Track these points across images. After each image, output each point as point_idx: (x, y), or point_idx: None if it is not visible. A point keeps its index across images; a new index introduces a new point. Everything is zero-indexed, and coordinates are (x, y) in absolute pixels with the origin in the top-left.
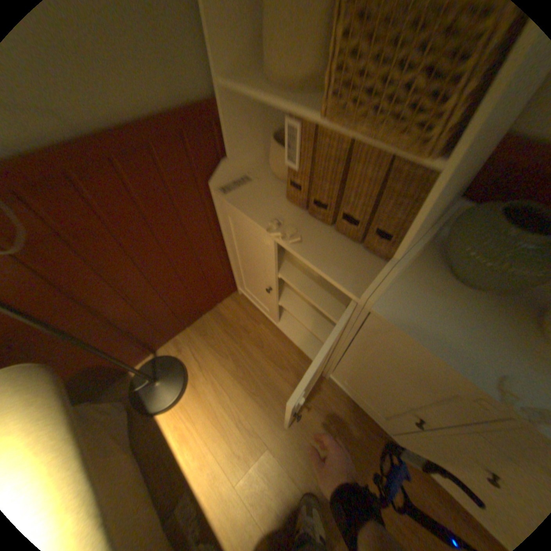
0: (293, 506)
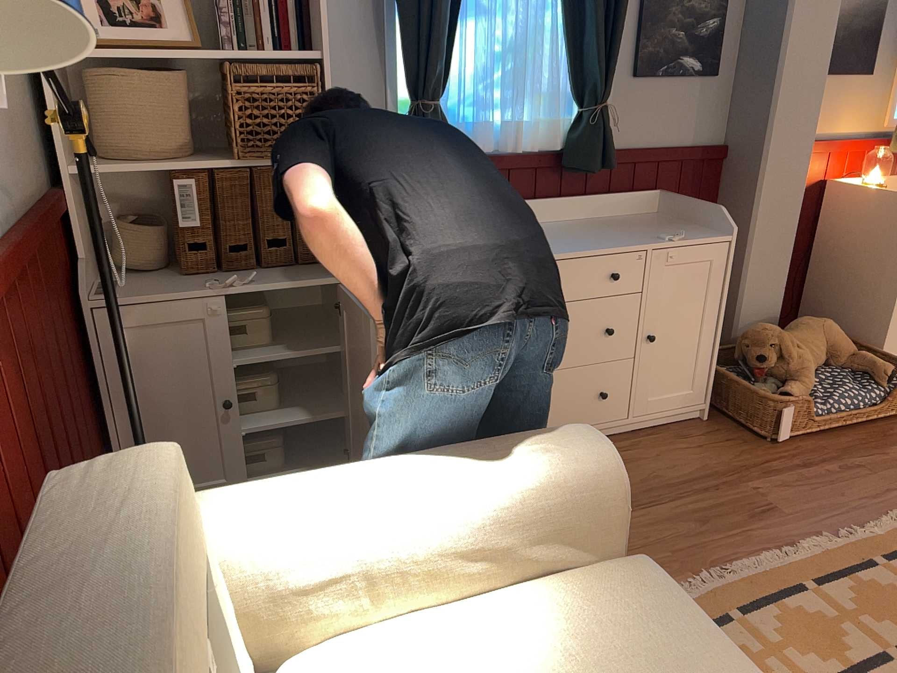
0: None
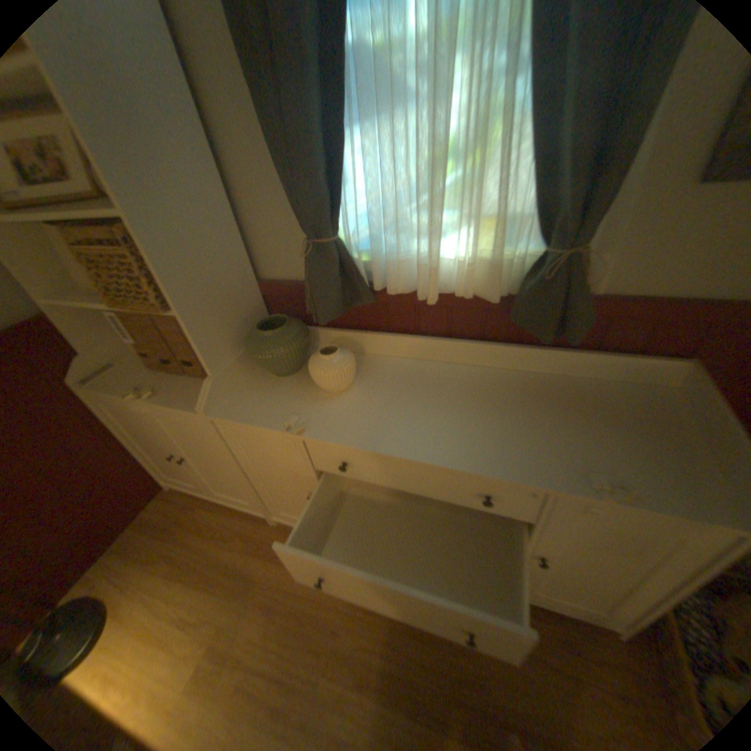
0: (252, 665)
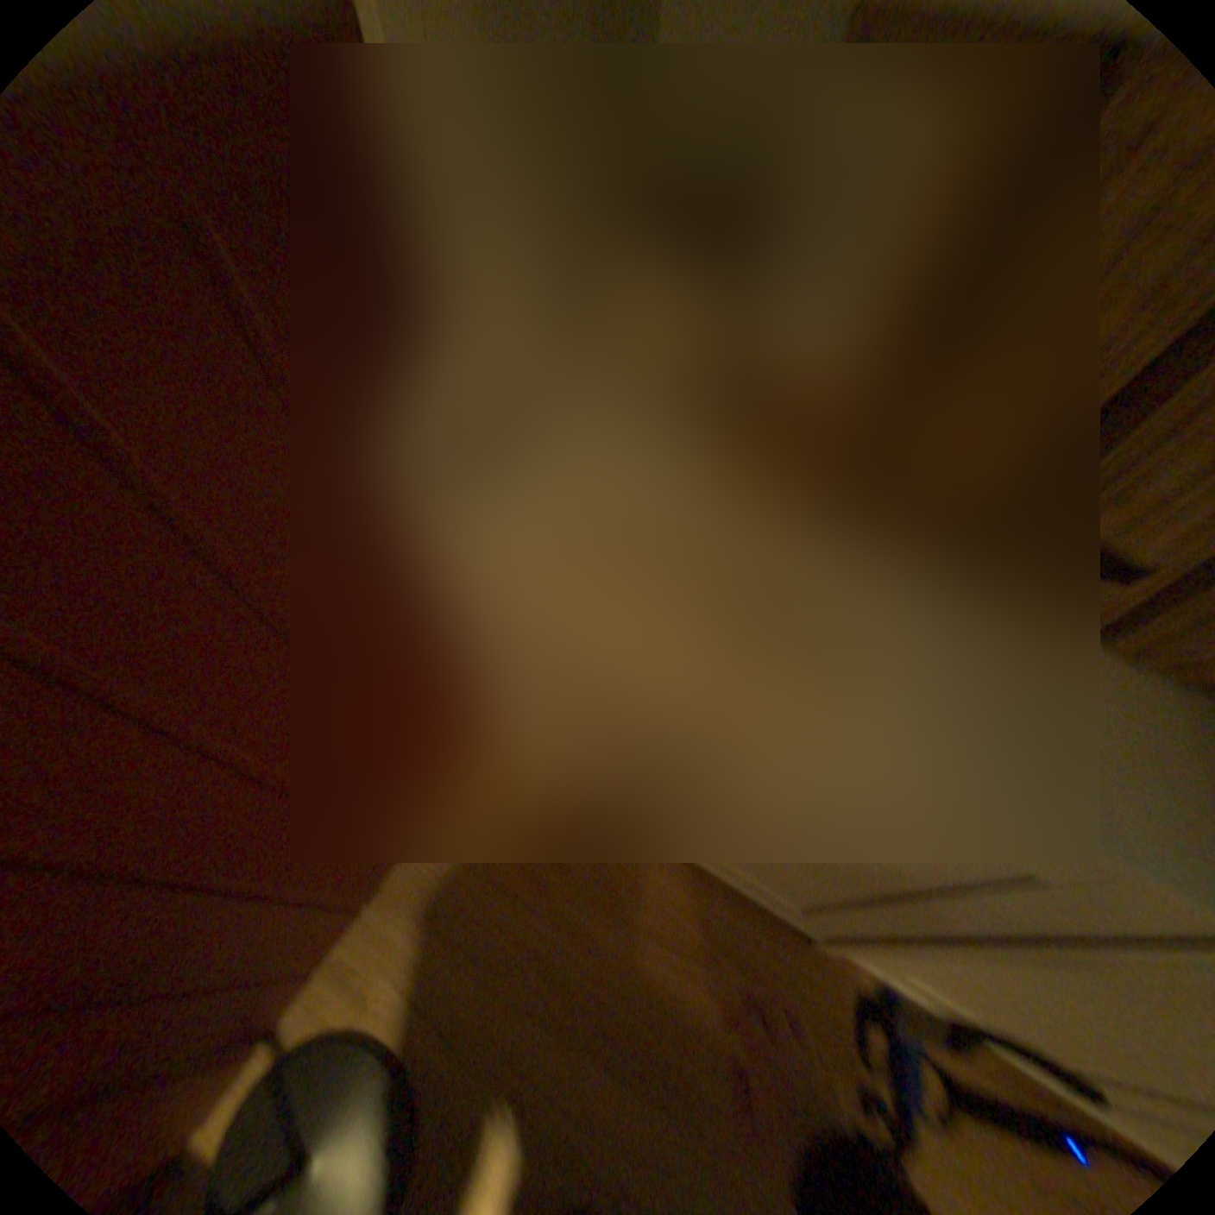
0: None
